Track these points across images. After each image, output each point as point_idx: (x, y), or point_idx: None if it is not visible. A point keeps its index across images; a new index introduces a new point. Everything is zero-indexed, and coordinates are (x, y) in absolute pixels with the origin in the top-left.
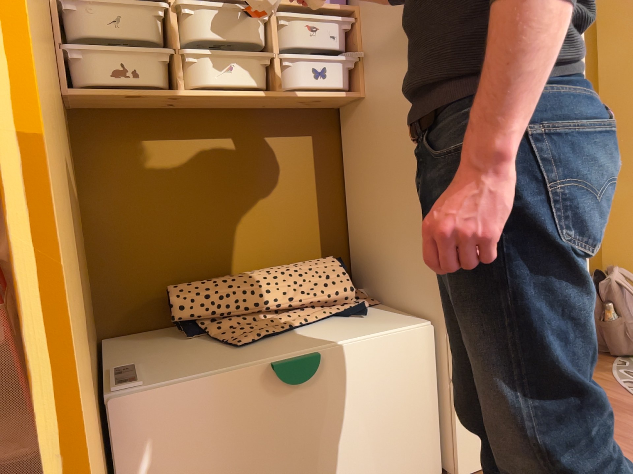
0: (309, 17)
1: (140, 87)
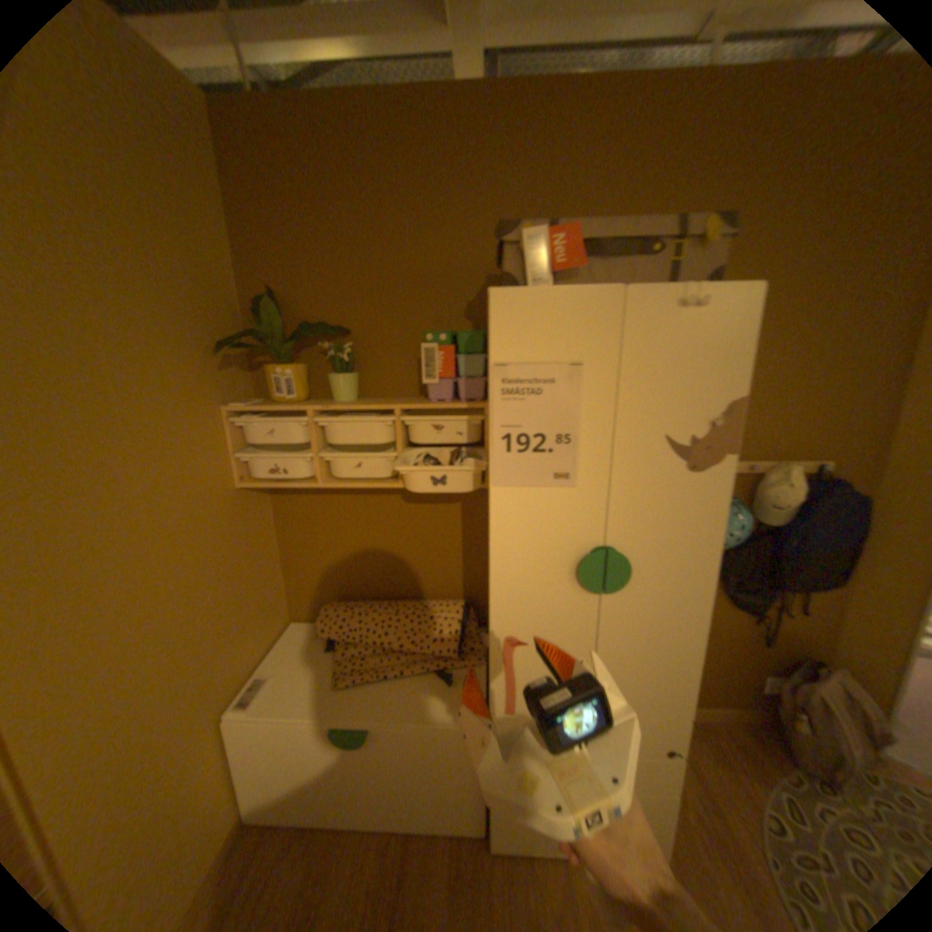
0: (431, 421)
1: (289, 480)
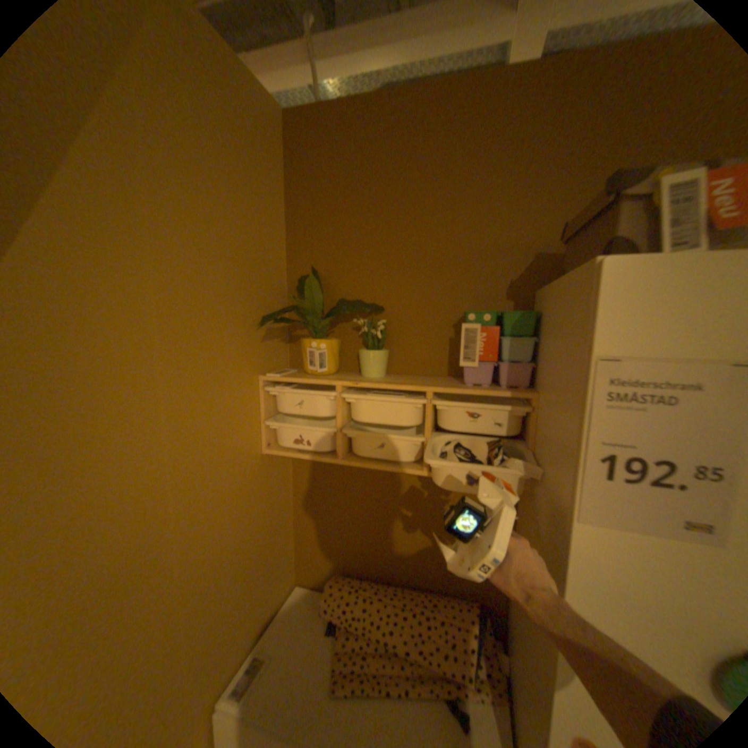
0: (467, 407)
1: (311, 451)
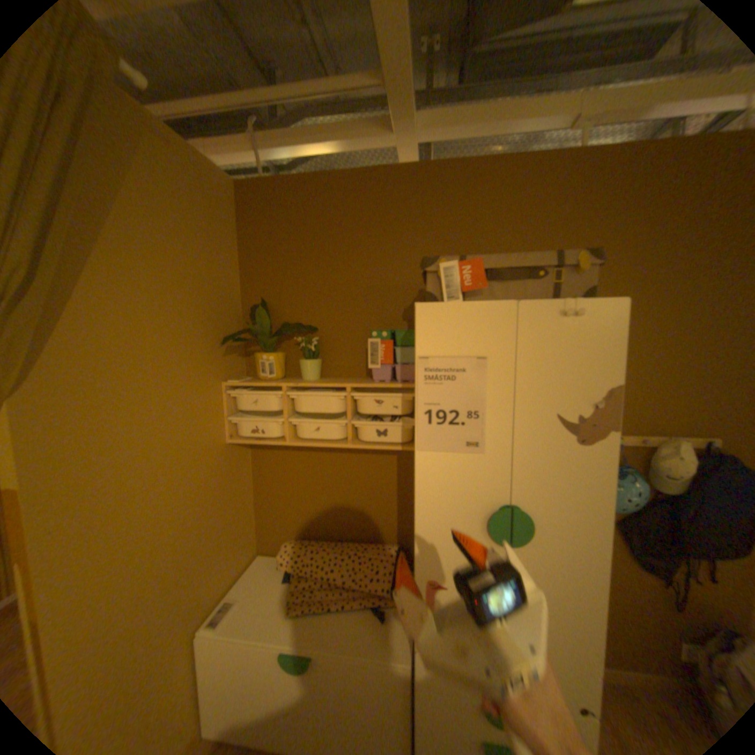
0: (373, 396)
1: (265, 438)
